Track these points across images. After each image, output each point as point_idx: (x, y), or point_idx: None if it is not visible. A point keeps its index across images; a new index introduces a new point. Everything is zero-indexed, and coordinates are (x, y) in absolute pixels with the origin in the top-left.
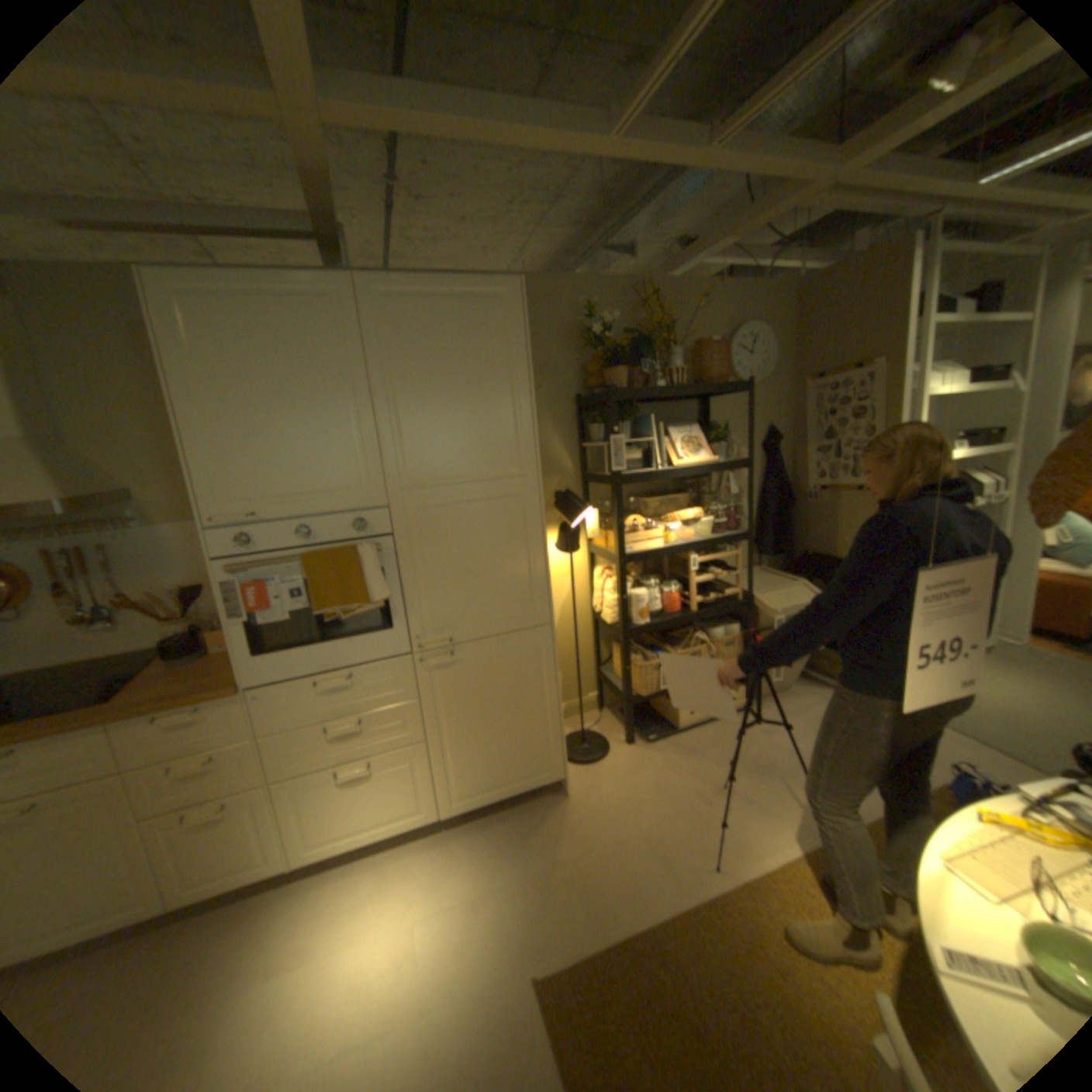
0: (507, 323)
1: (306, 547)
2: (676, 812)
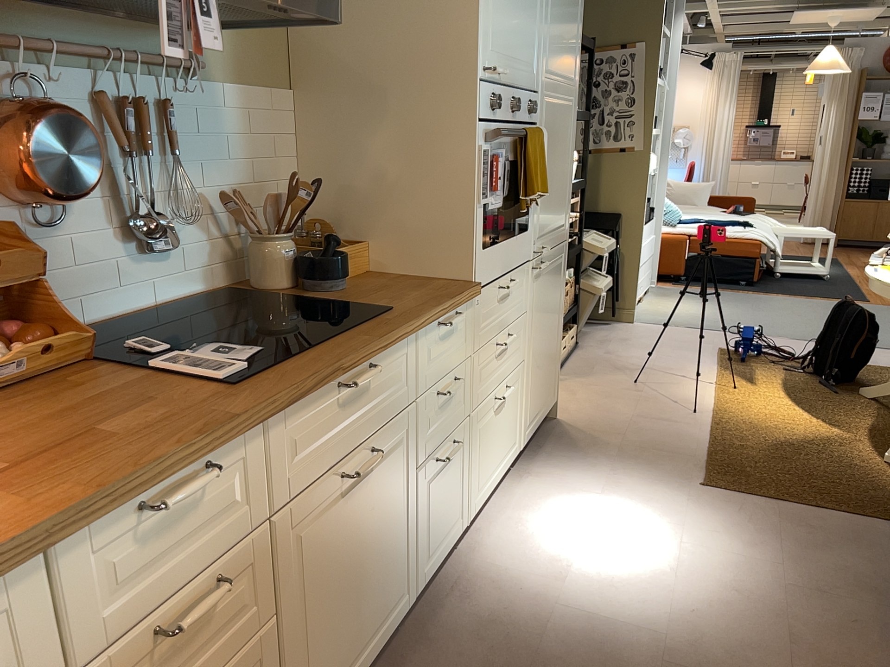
0: None
1: (513, 123)
2: (631, 399)
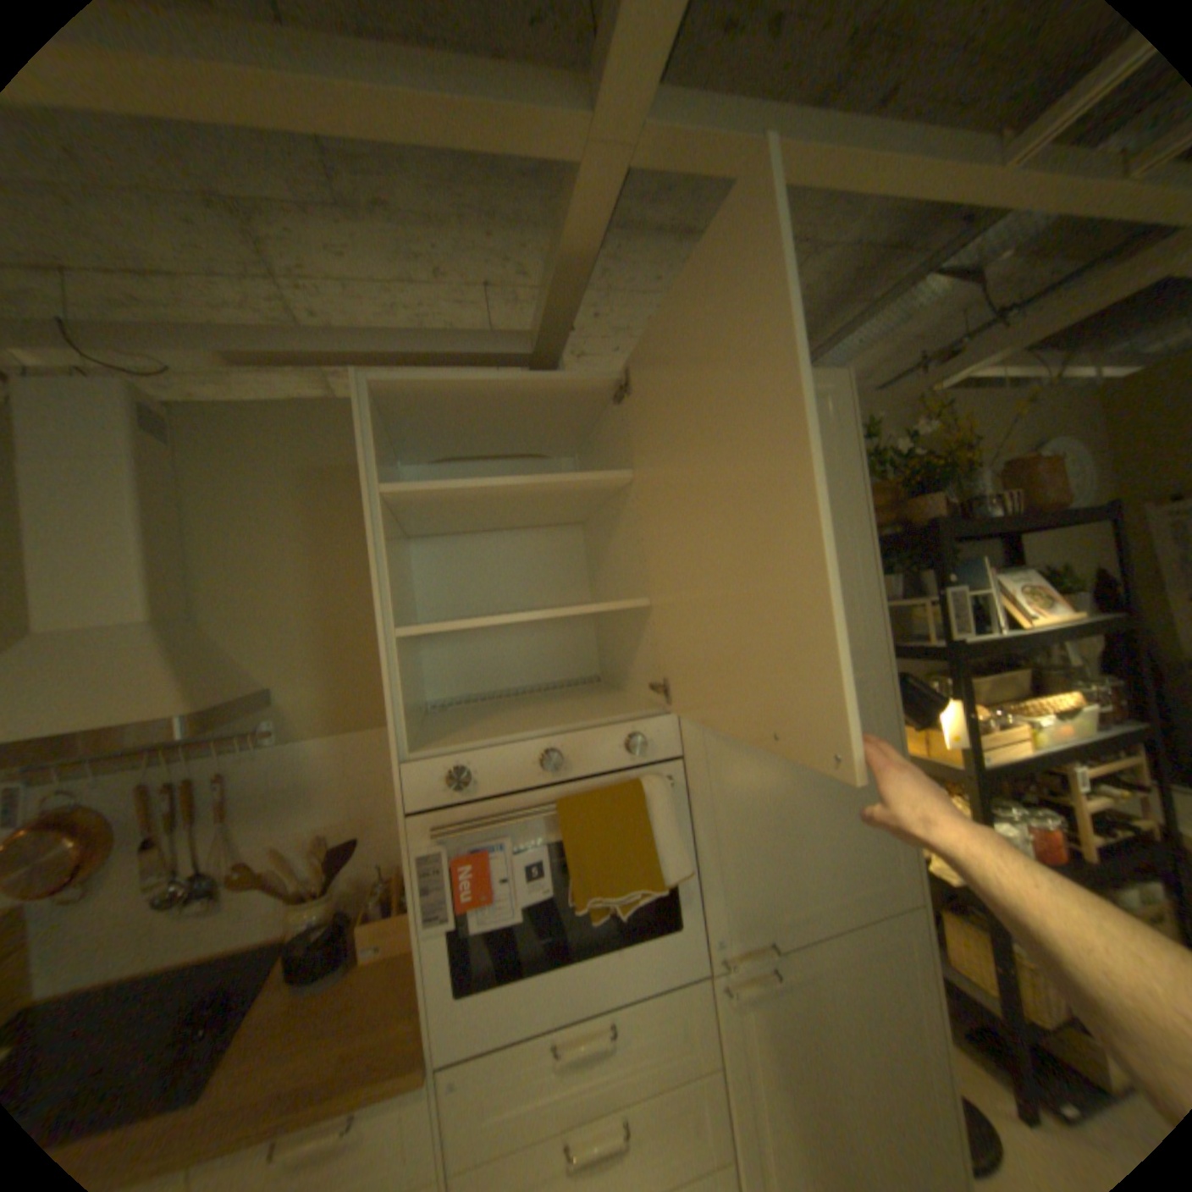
0: (836, 429)
1: (556, 785)
2: None
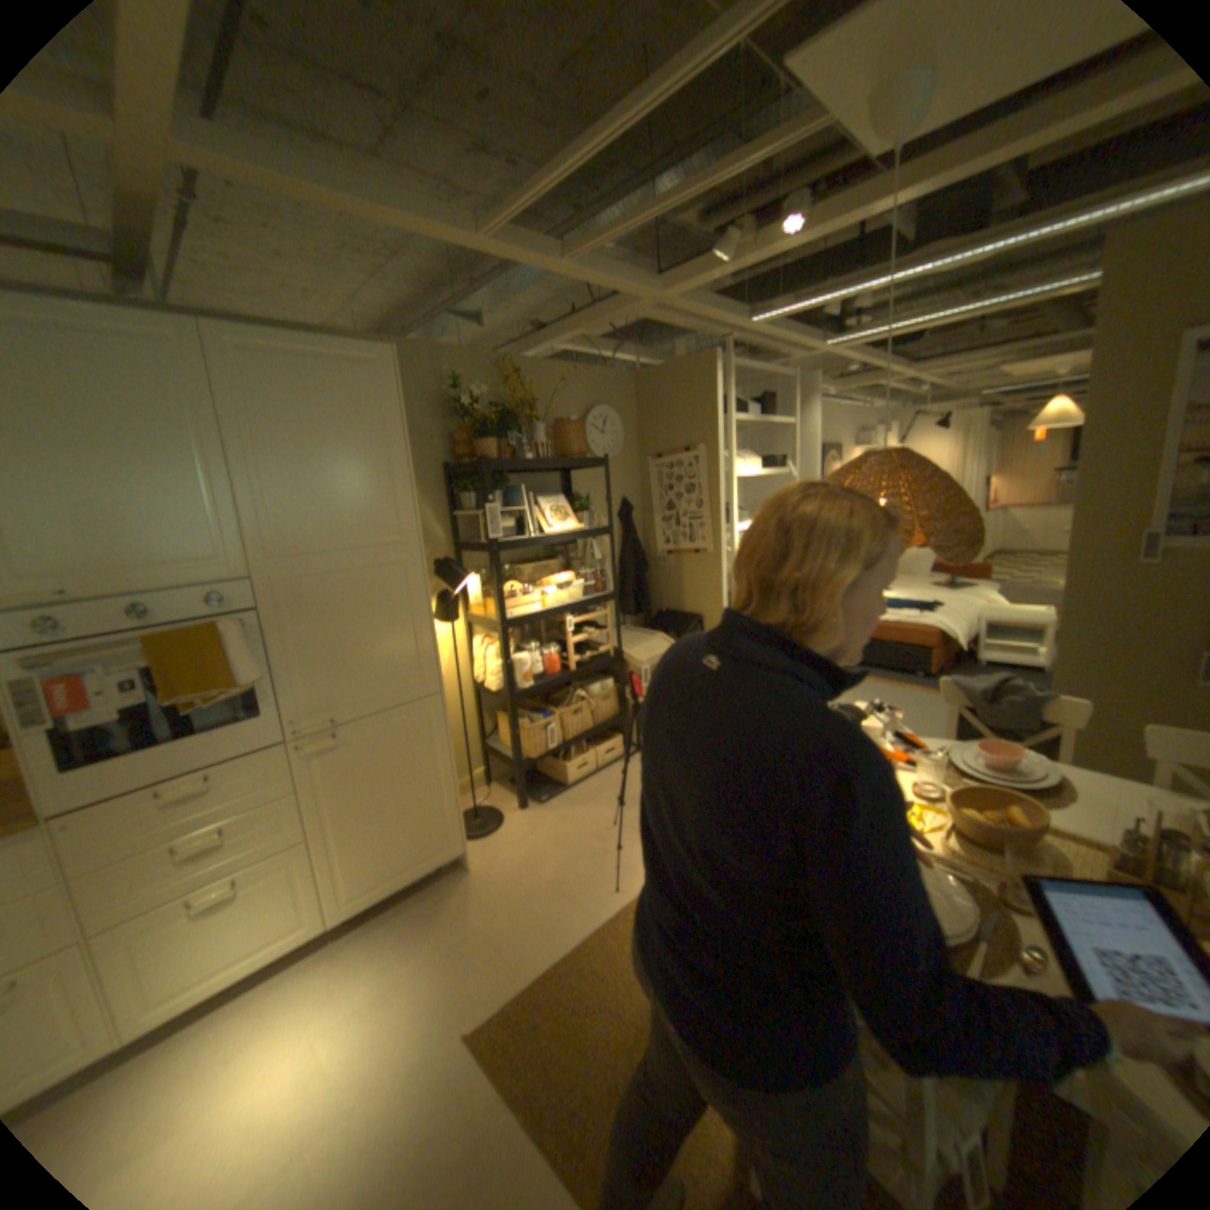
0: (380, 390)
1: (141, 629)
2: (575, 857)
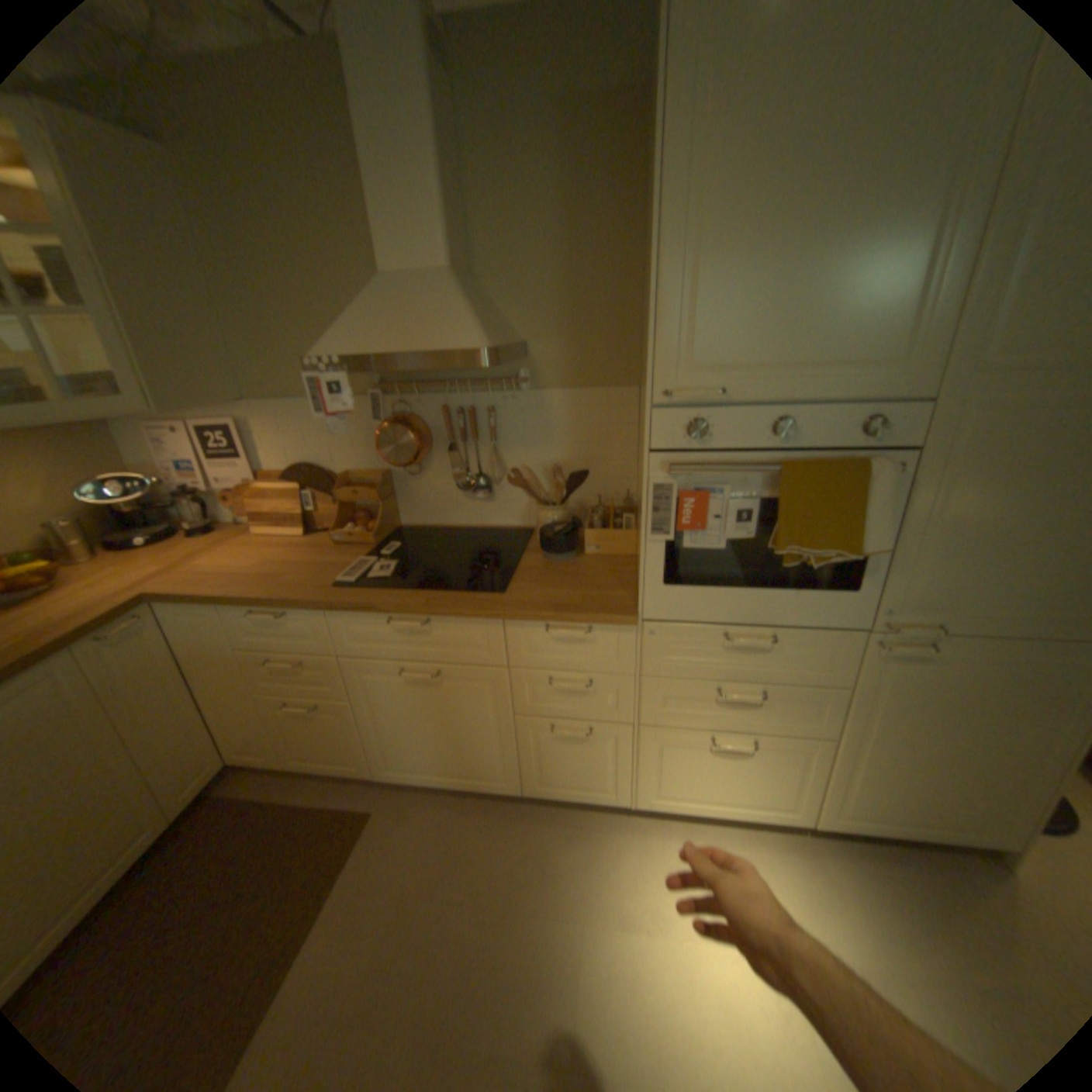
0: None
1: (783, 451)
2: None
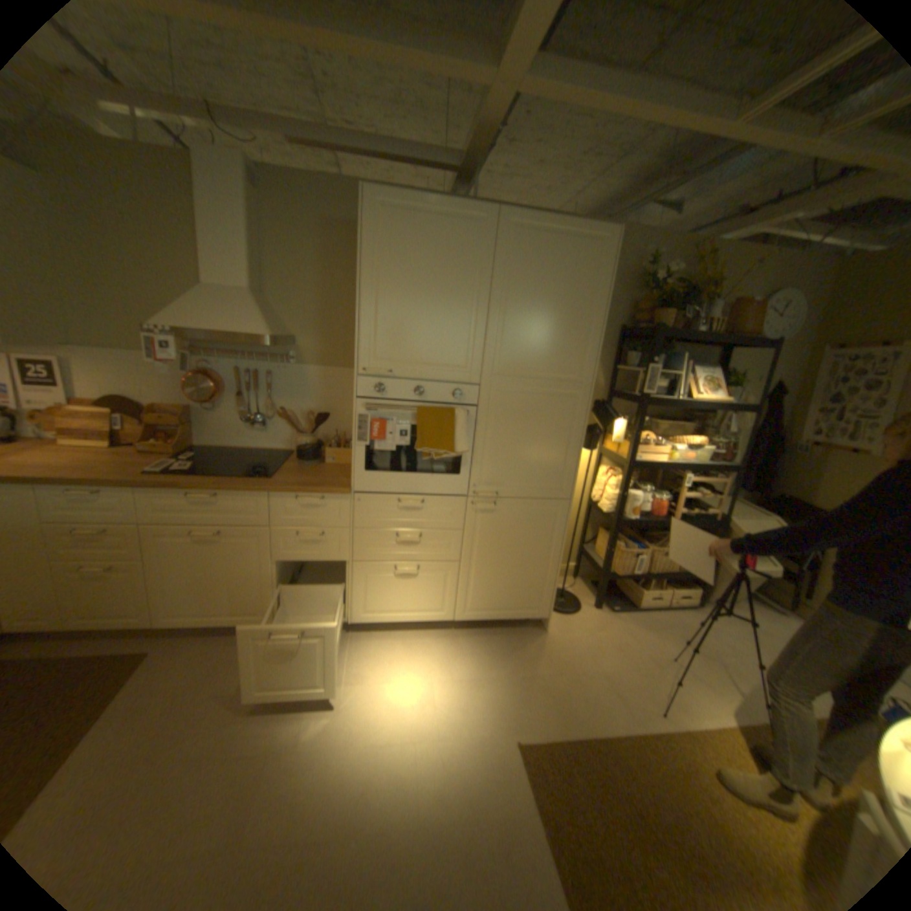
0: (601, 261)
1: (418, 402)
2: (633, 667)
